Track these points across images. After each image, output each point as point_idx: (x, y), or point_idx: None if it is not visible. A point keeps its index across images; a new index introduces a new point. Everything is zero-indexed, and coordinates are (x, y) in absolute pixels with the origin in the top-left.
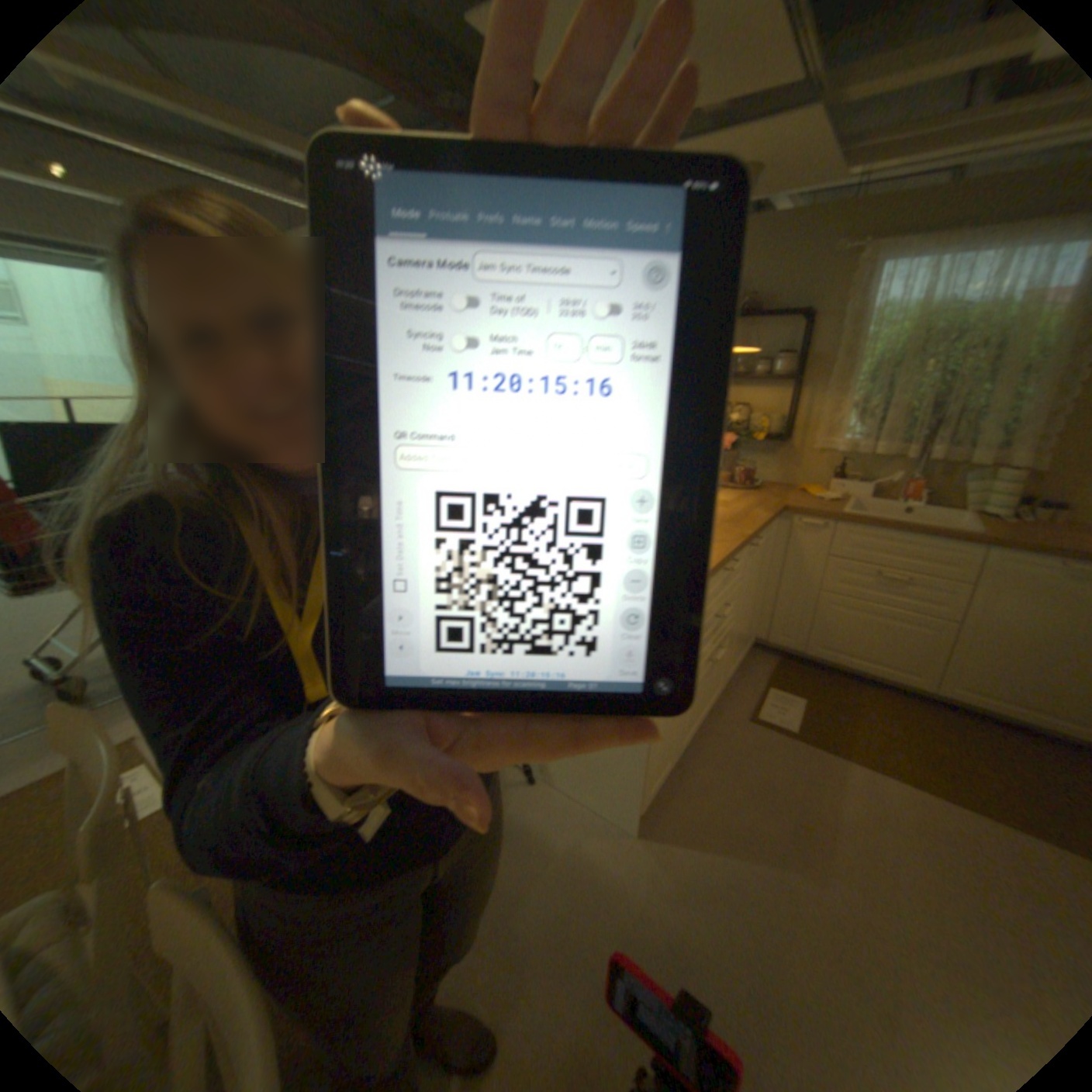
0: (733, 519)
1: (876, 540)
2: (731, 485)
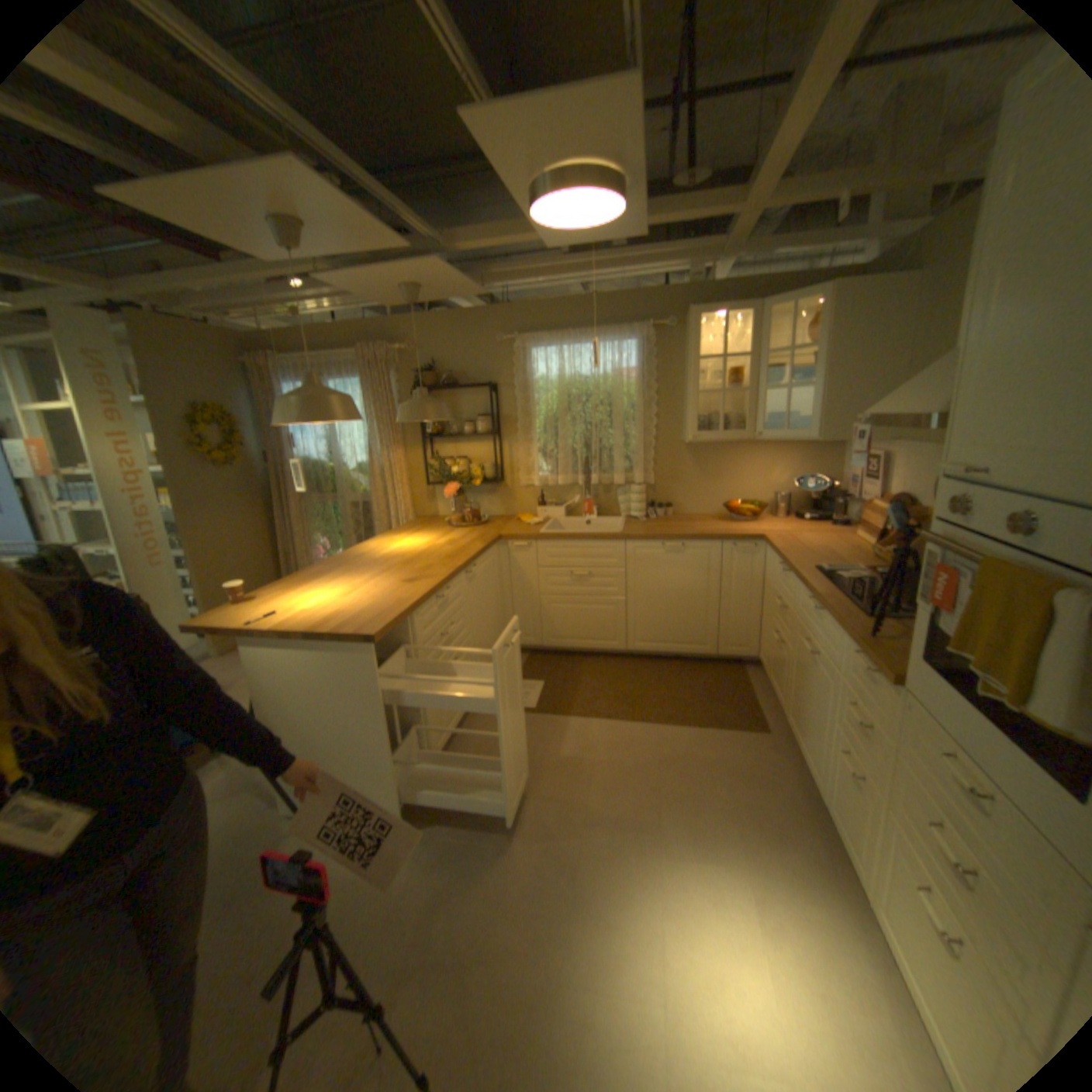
0: (453, 555)
1: (563, 550)
2: (462, 525)
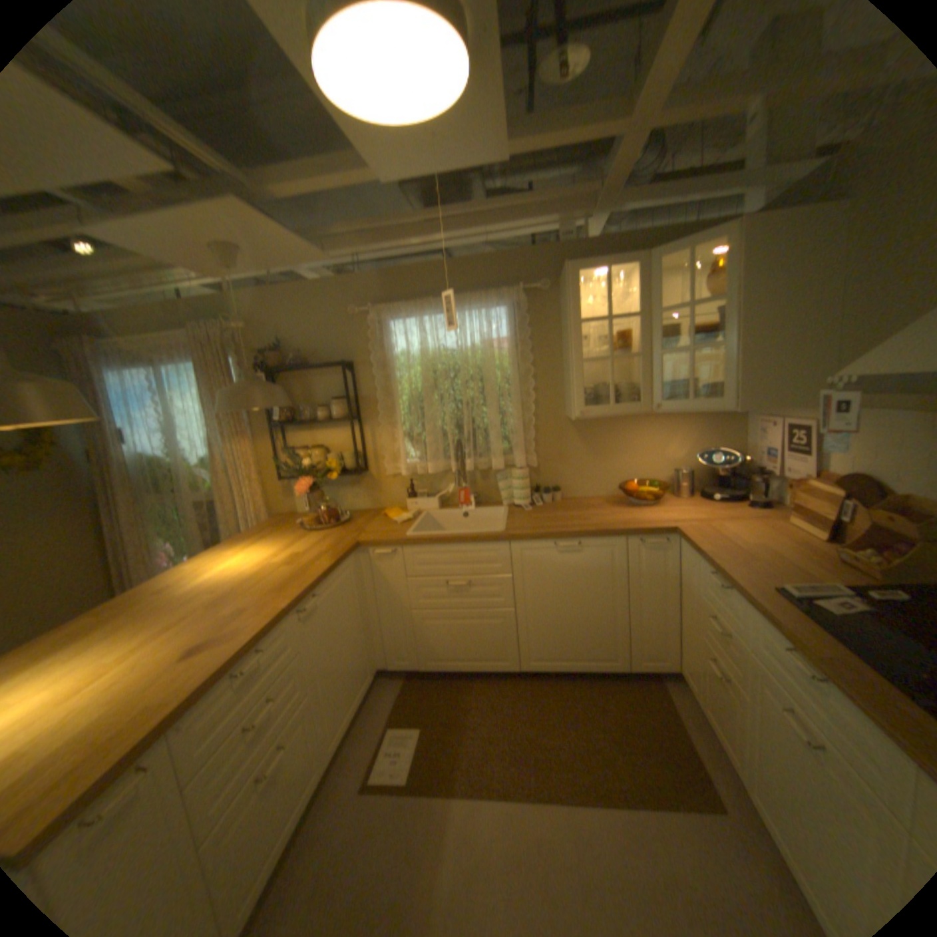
0: (284, 584)
1: (435, 556)
2: (317, 528)
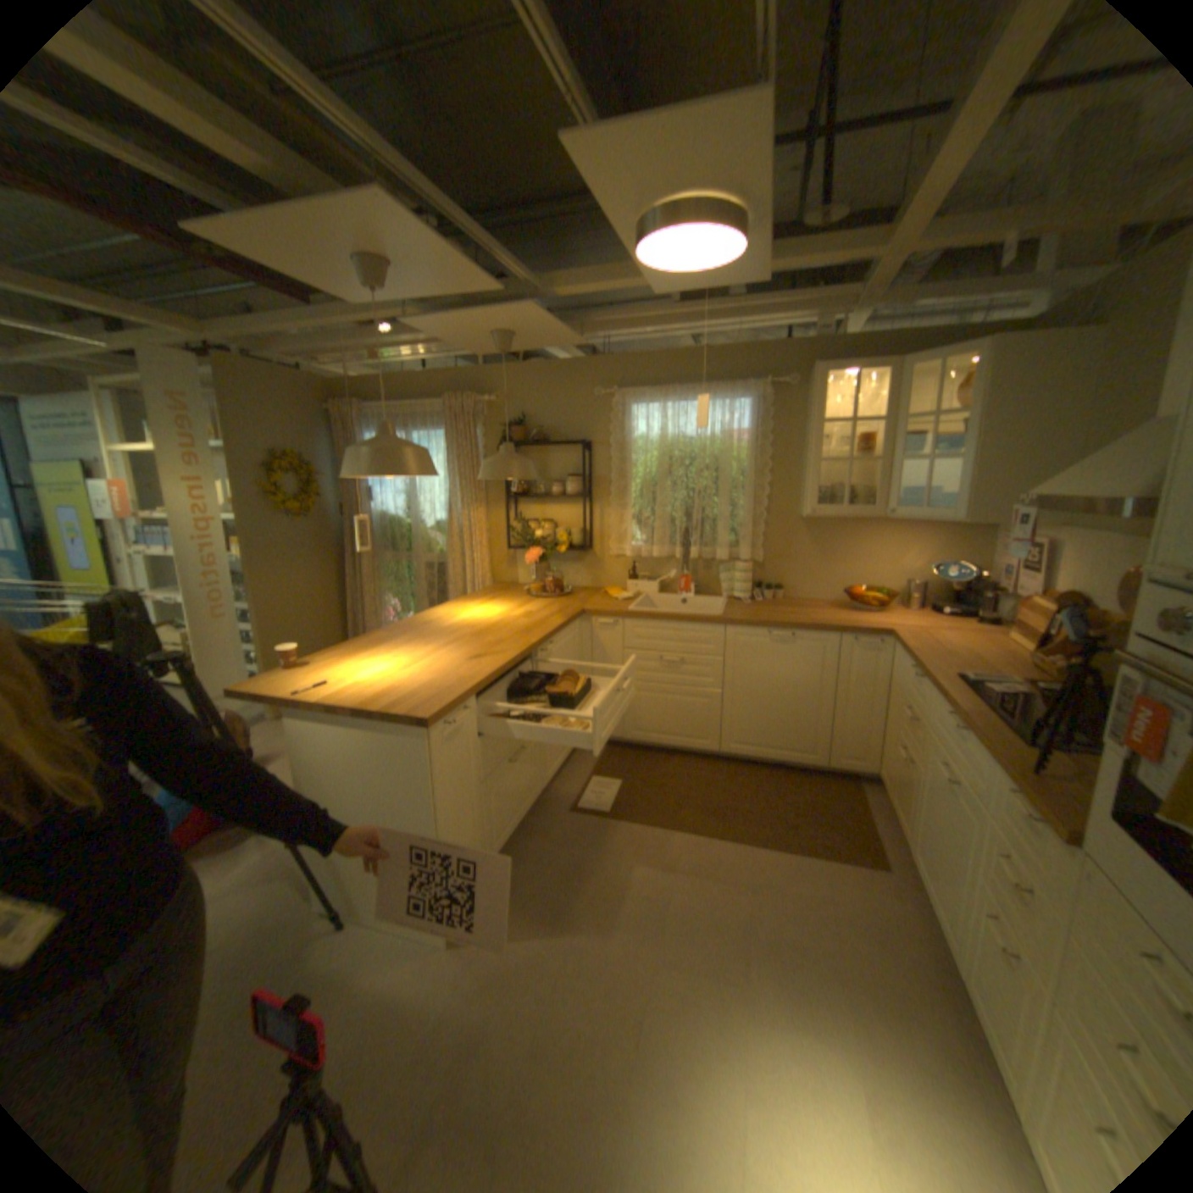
0: (528, 629)
1: (653, 631)
2: (543, 595)
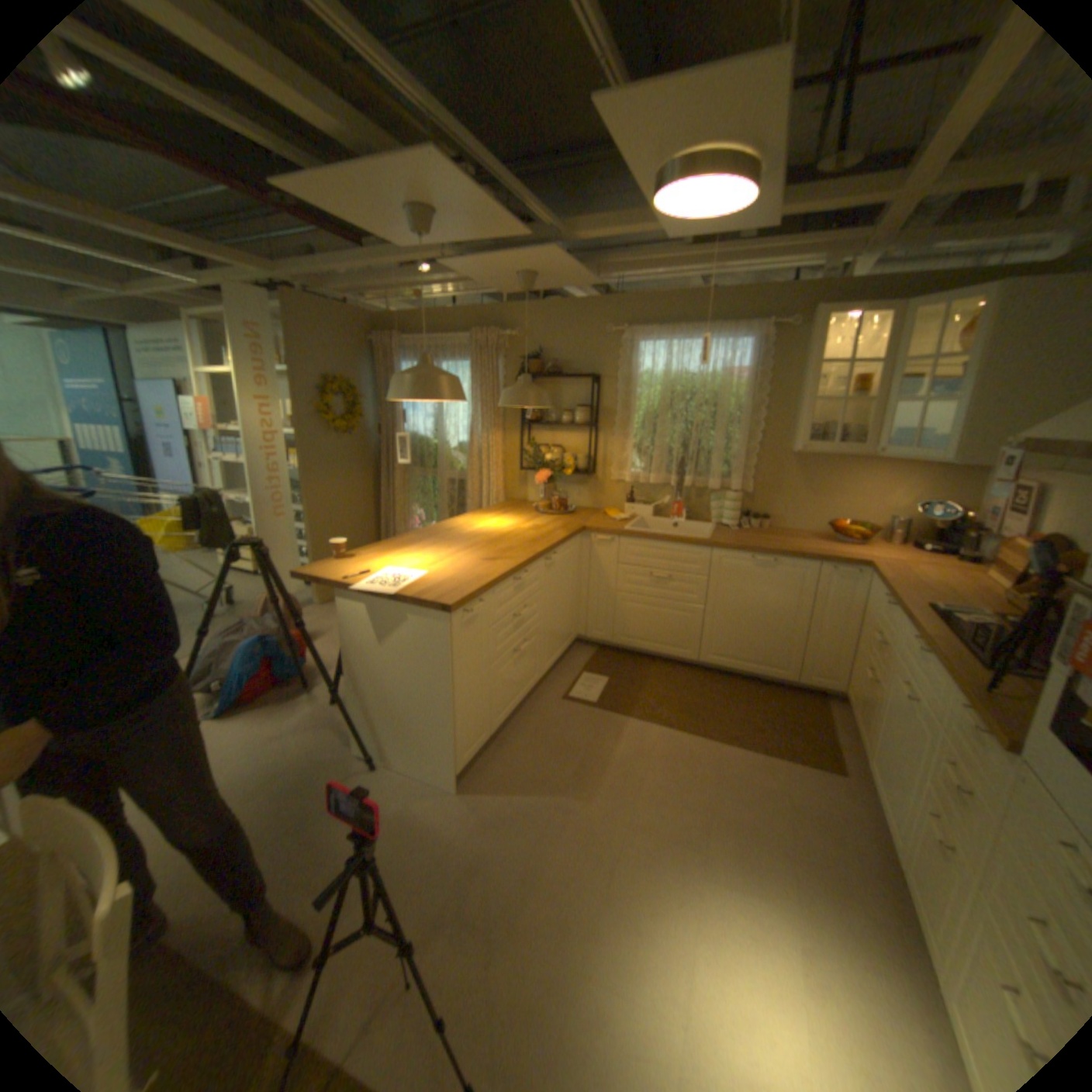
0: (534, 540)
1: (644, 549)
2: (548, 512)
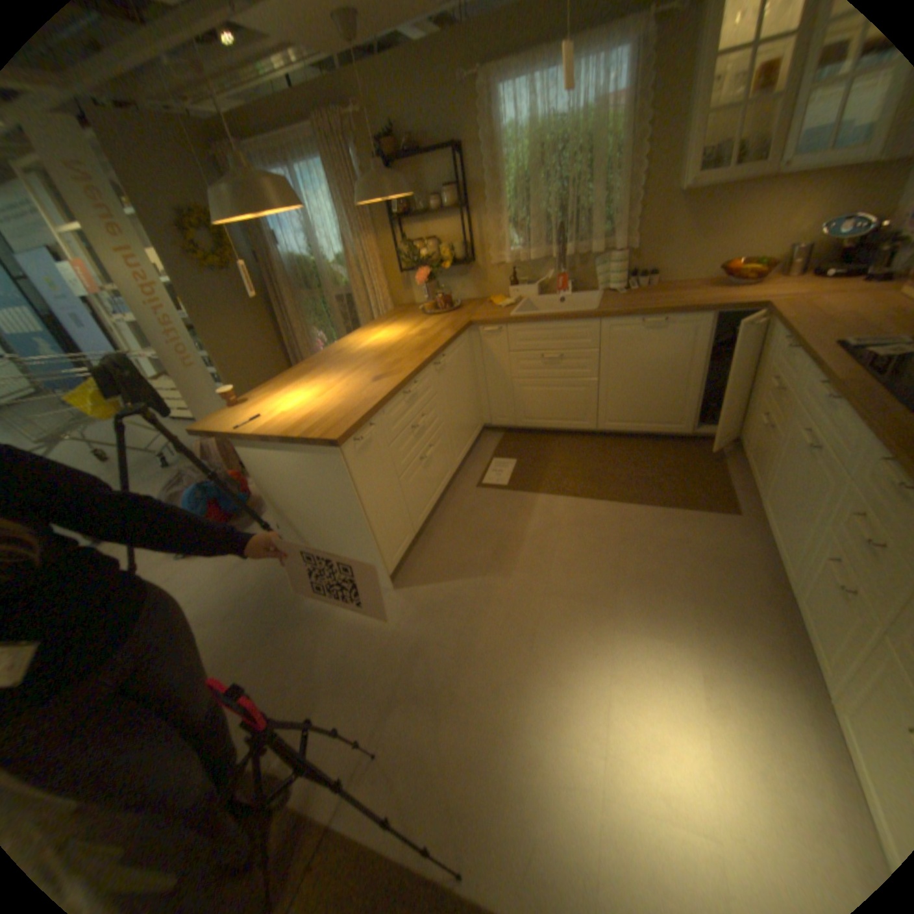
0: (421, 346)
1: (533, 332)
2: (435, 312)
